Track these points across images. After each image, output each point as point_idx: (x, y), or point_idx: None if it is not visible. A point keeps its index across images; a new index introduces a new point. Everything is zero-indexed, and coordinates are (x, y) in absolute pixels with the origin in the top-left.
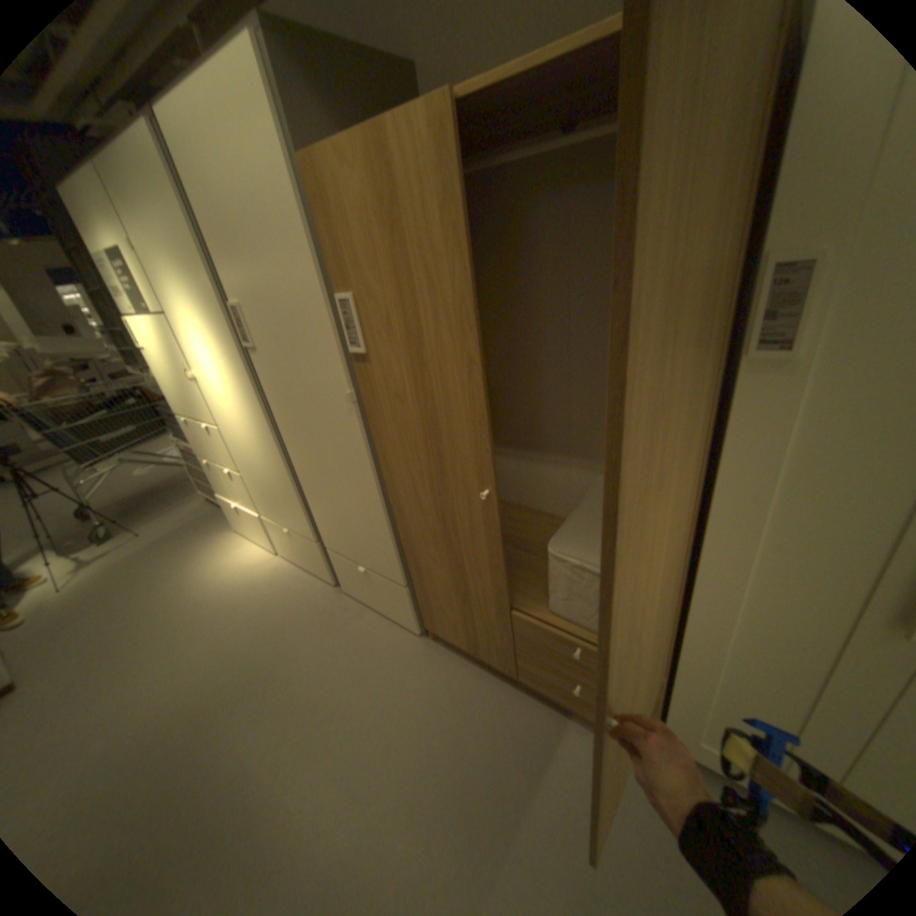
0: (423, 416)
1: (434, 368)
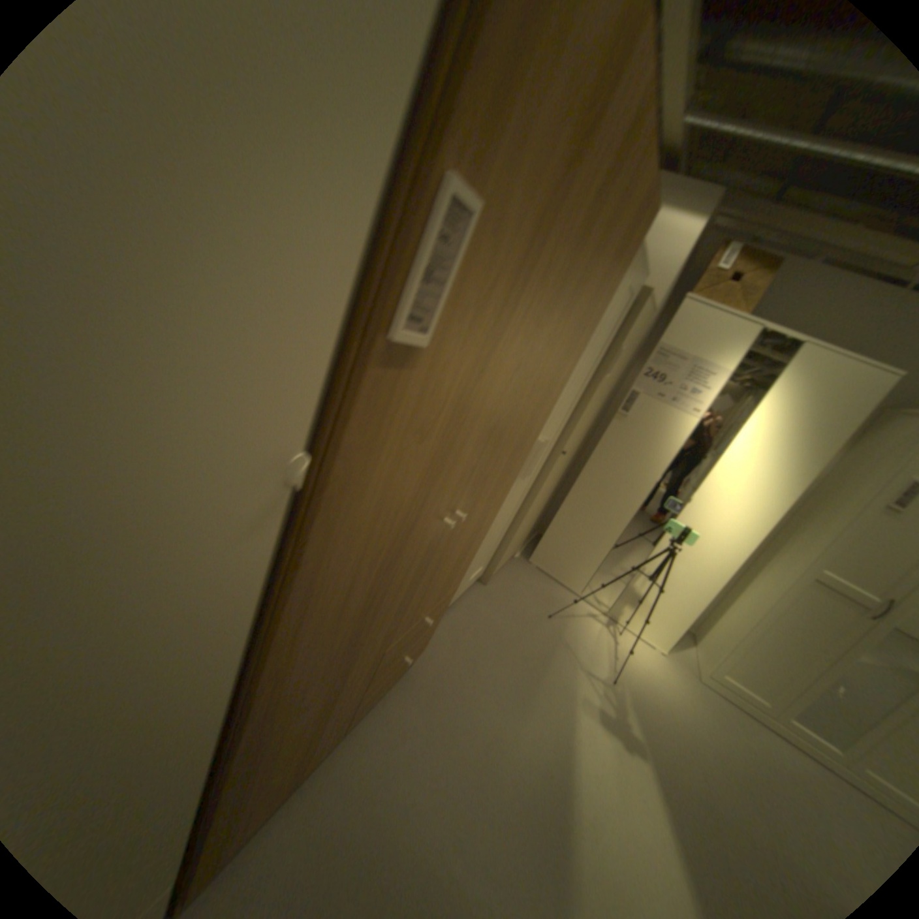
0: (437, 451)
1: (489, 375)
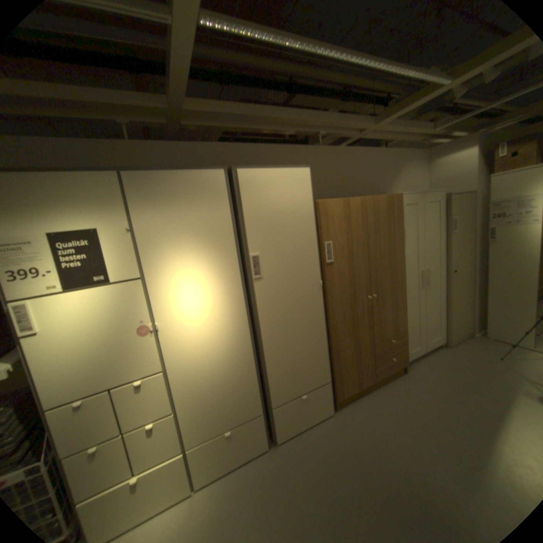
0: (350, 279)
1: (355, 261)
